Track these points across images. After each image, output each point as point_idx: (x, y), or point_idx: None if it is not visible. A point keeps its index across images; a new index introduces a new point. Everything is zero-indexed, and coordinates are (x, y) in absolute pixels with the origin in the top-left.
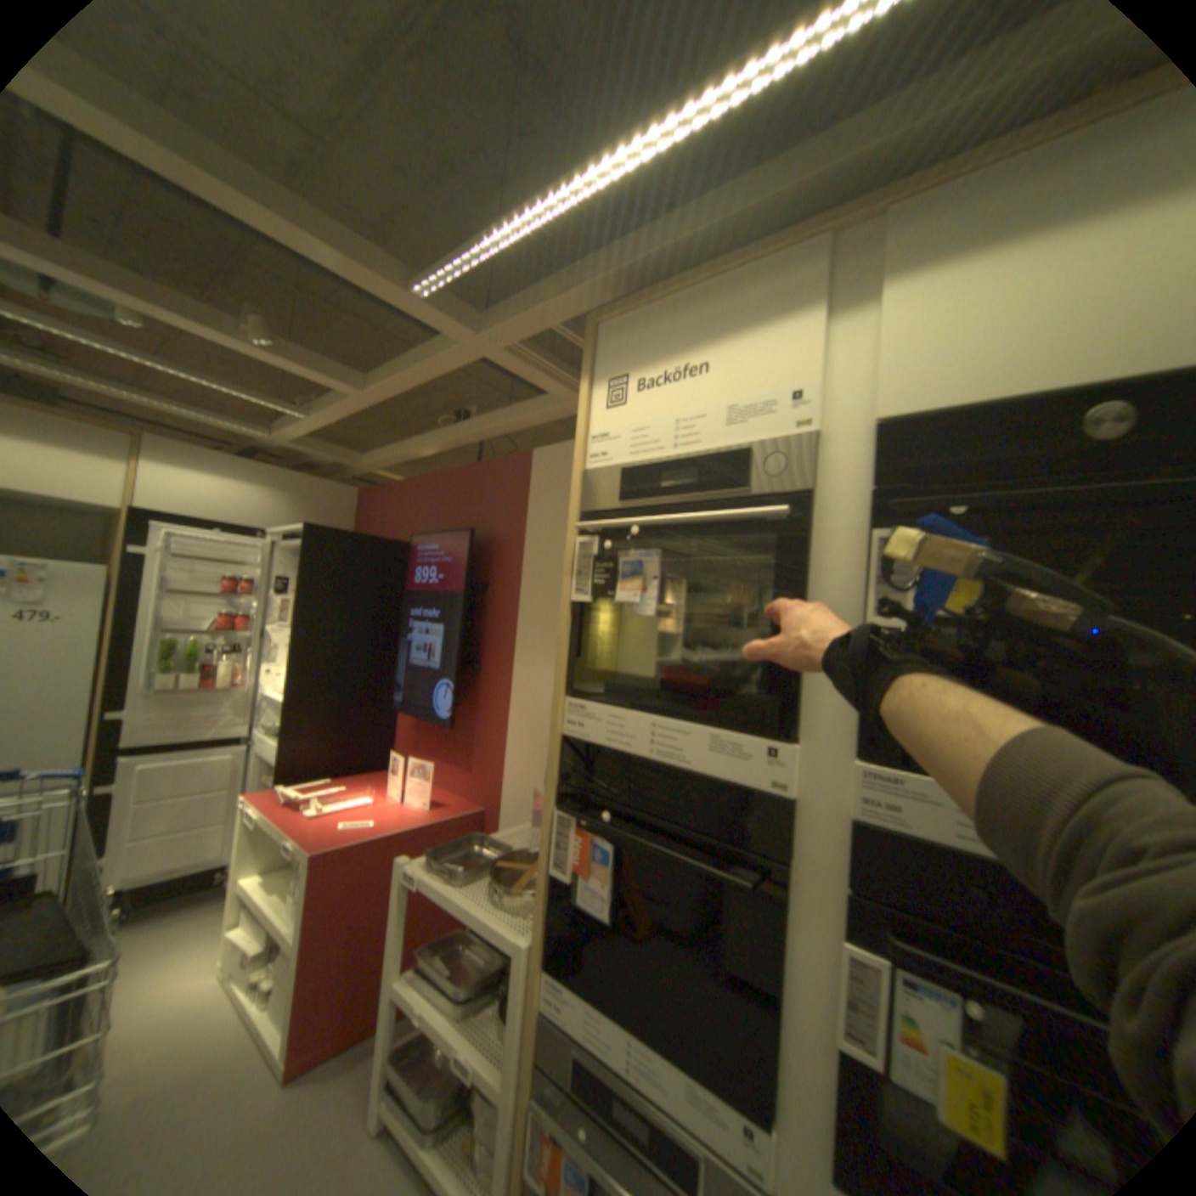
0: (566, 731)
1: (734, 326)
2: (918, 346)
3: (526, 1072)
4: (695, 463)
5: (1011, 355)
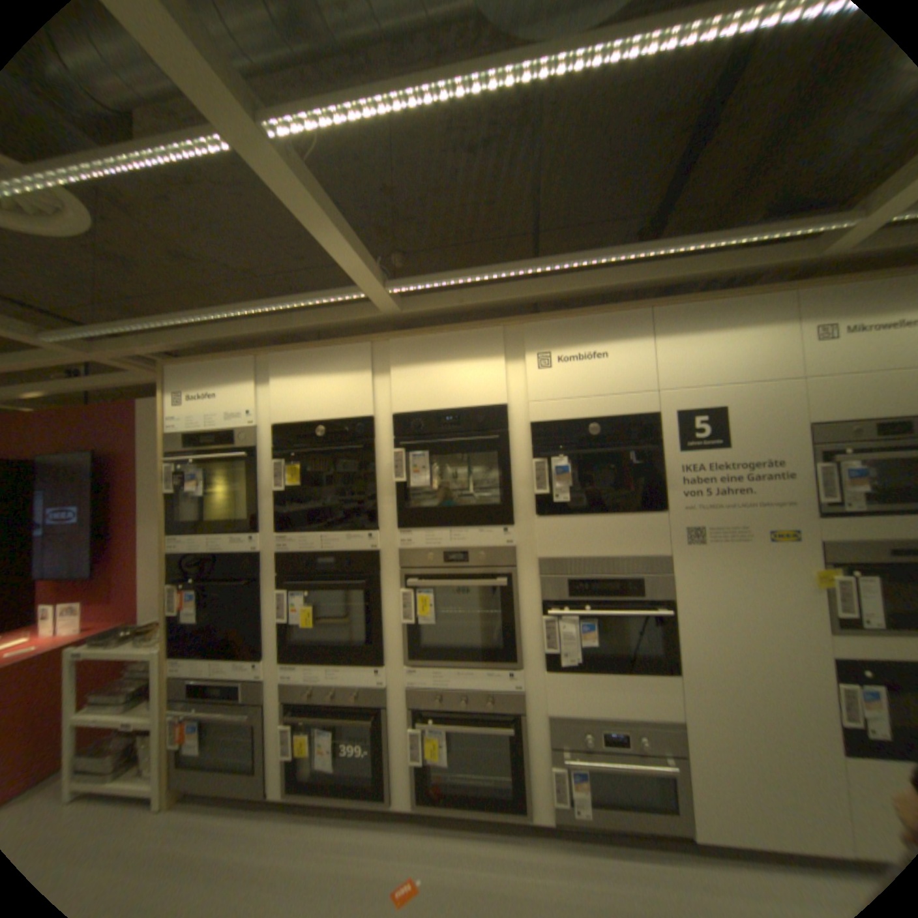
0: (167, 554)
1: (224, 384)
2: (280, 405)
3: (163, 708)
4: (213, 436)
5: (301, 412)
